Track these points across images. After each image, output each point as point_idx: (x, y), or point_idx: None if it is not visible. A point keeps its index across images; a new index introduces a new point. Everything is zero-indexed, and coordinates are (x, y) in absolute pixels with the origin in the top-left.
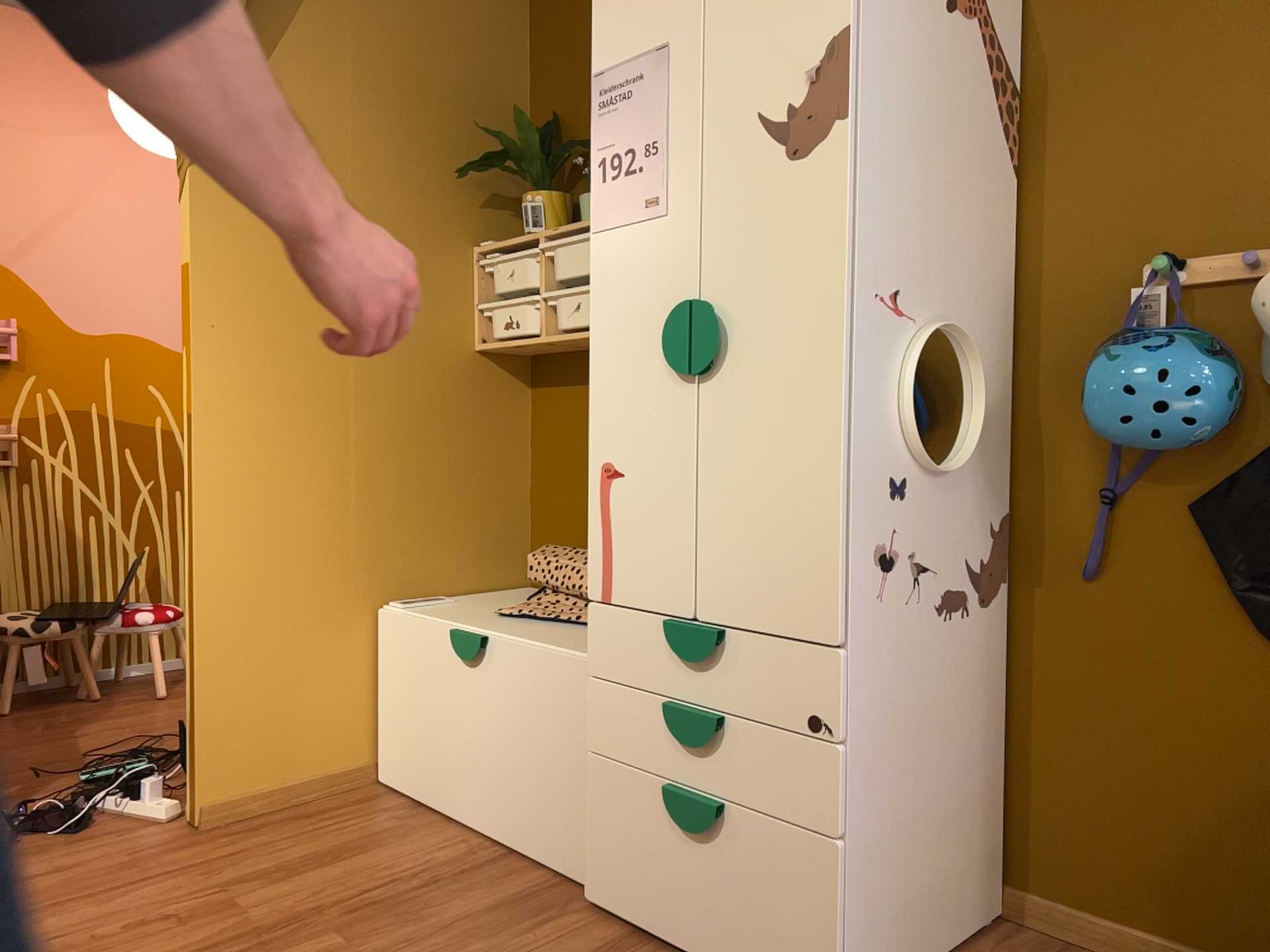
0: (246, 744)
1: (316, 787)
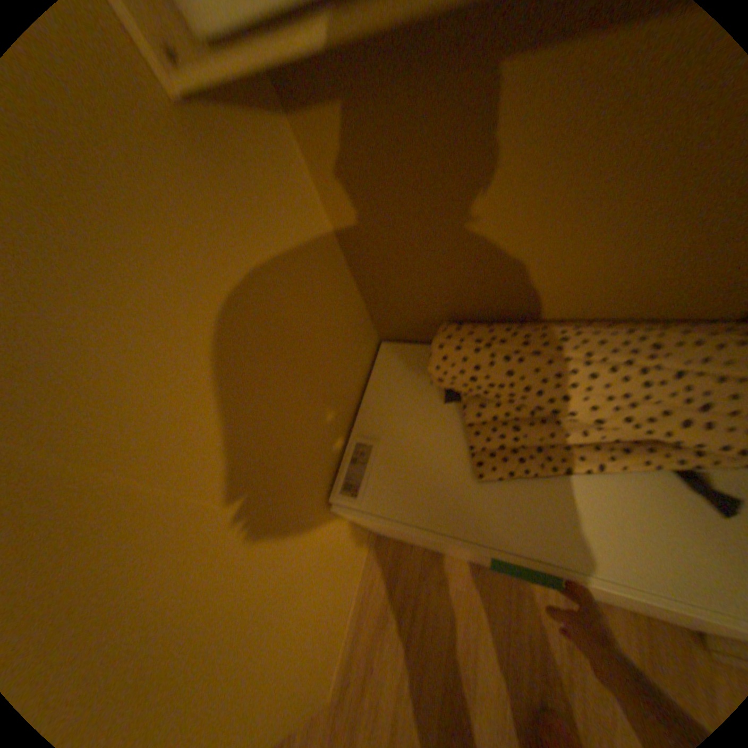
0: (321, 658)
1: (361, 585)
